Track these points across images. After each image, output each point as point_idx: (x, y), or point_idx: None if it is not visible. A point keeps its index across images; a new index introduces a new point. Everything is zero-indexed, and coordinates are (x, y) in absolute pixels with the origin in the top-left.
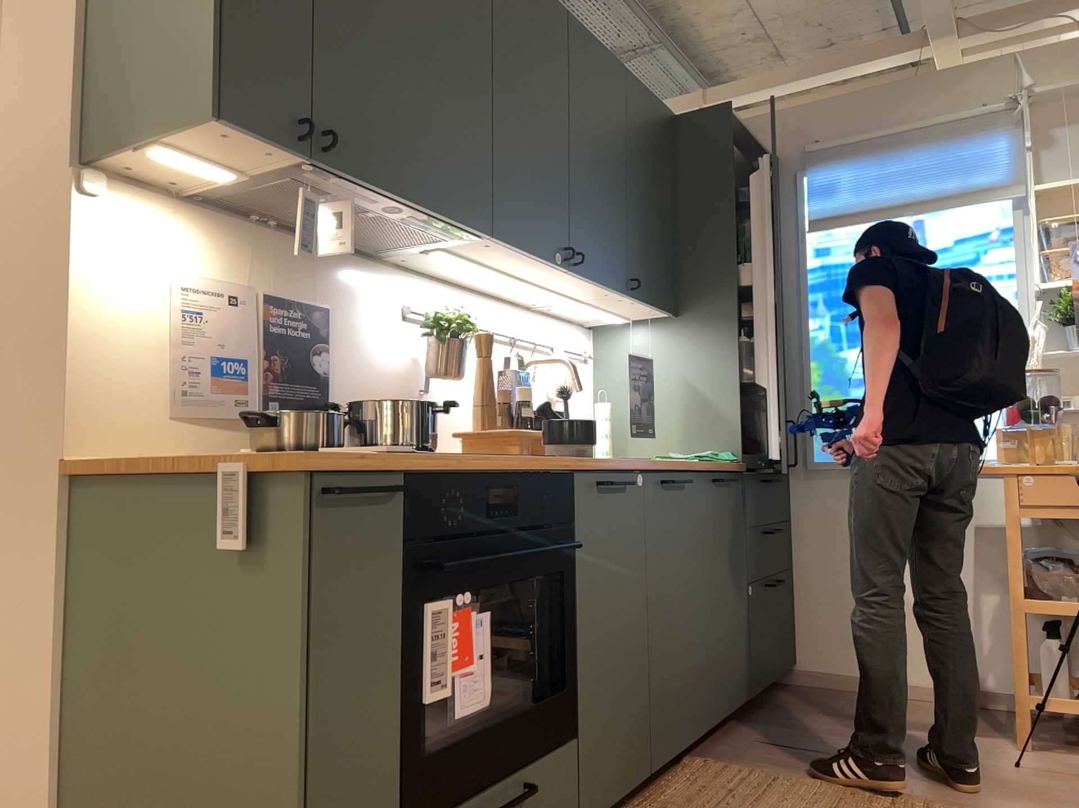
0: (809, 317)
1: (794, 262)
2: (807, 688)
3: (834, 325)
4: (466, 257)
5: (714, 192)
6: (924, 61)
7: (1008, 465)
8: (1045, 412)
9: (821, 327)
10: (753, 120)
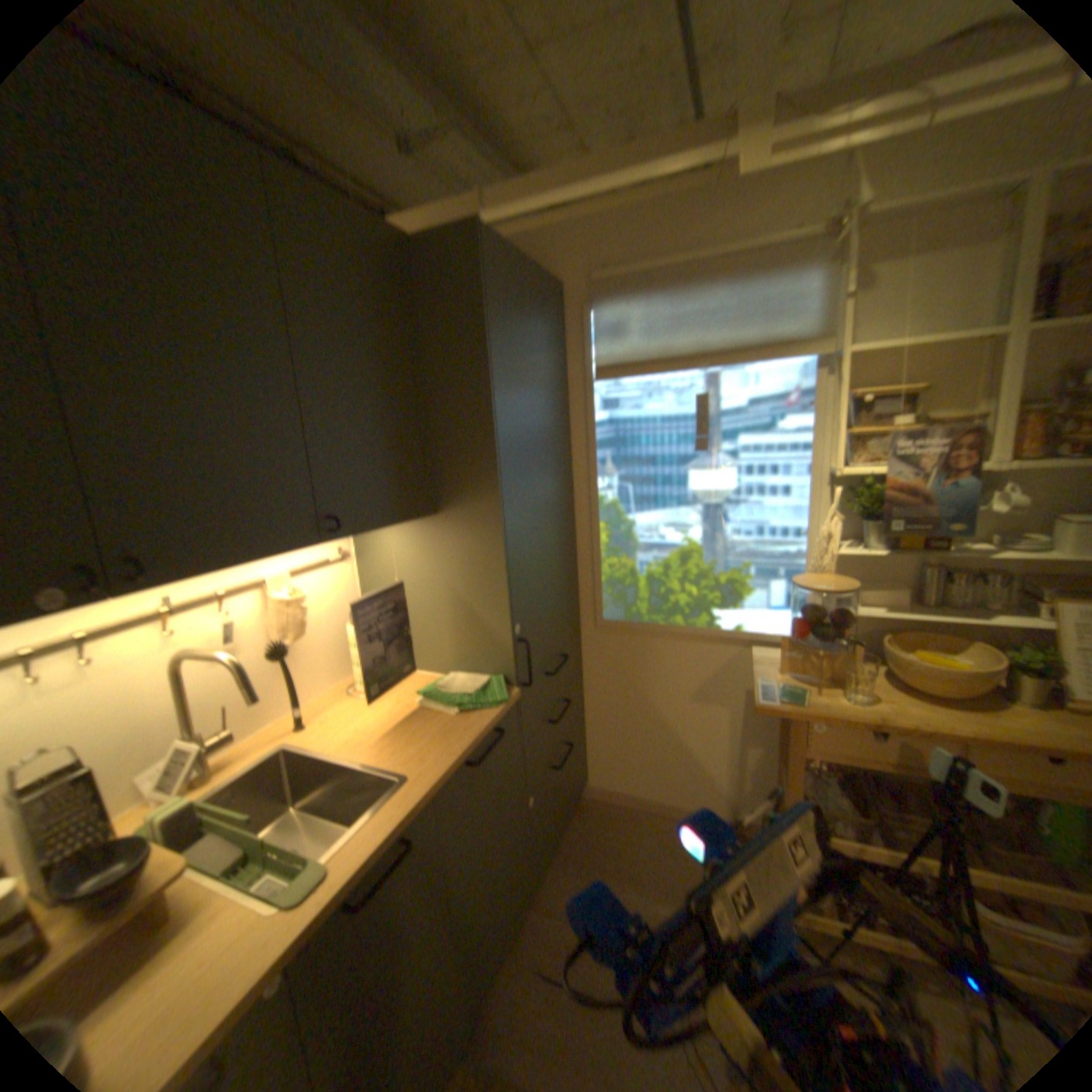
0: (596, 476)
1: (582, 413)
2: (595, 809)
3: (622, 487)
4: None
5: (464, 355)
6: (731, 157)
7: (799, 706)
8: (840, 632)
9: (609, 487)
10: (534, 235)
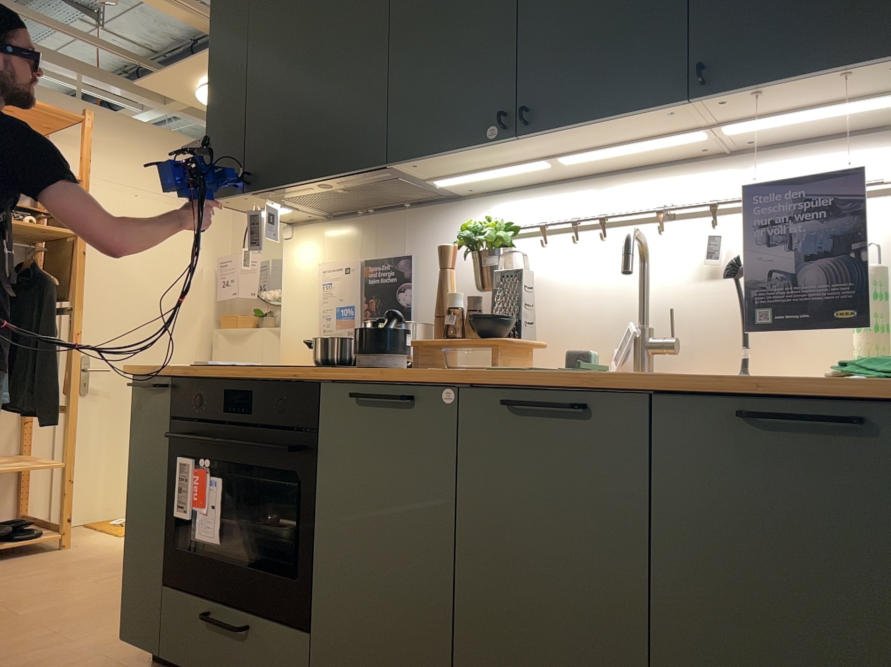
0: None
1: None
2: None
3: None
4: (457, 175)
5: None
6: None
7: None
8: None
9: None
10: None
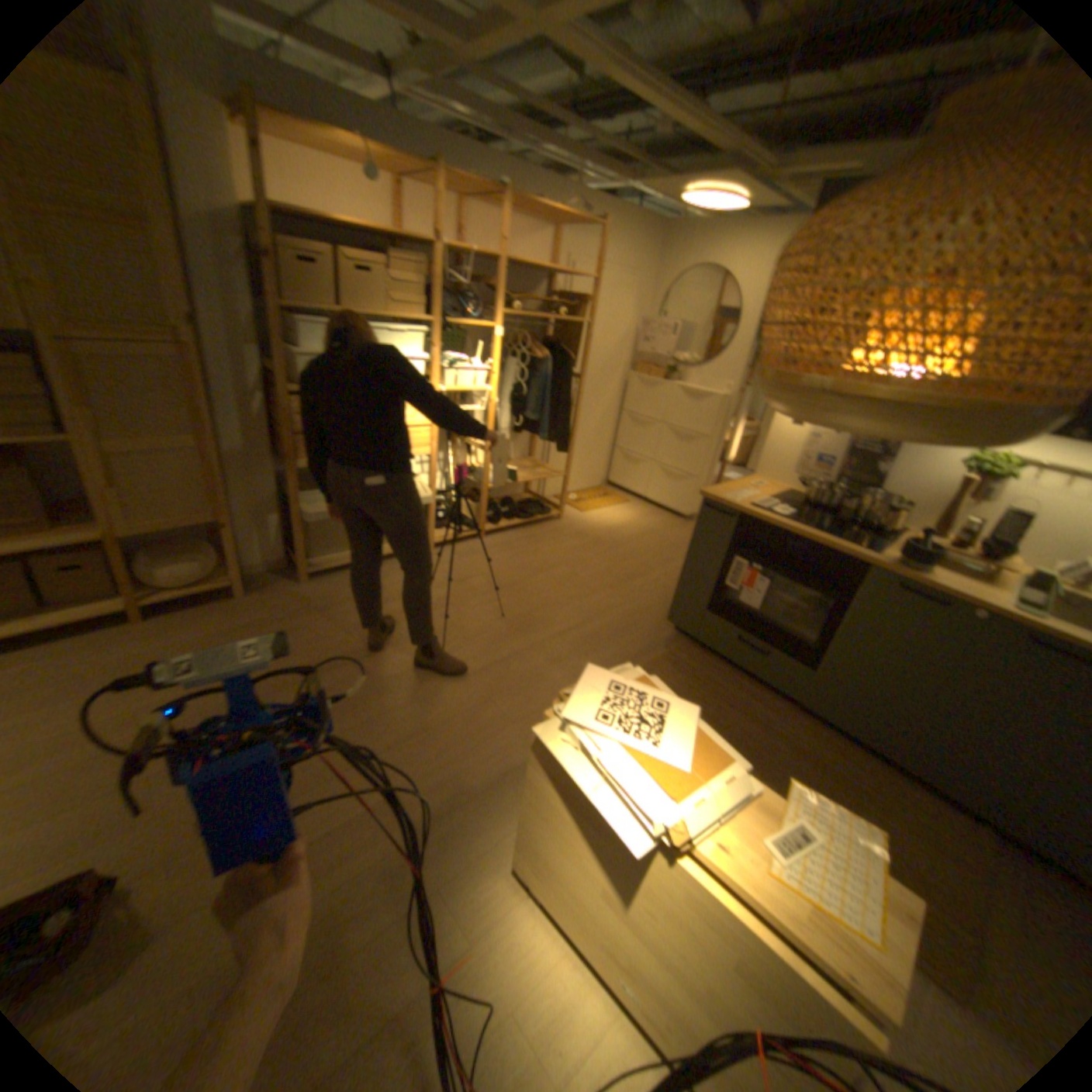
0: None
1: None
2: None
3: None
4: None
5: None
6: None
7: None
8: None
9: None
10: None
